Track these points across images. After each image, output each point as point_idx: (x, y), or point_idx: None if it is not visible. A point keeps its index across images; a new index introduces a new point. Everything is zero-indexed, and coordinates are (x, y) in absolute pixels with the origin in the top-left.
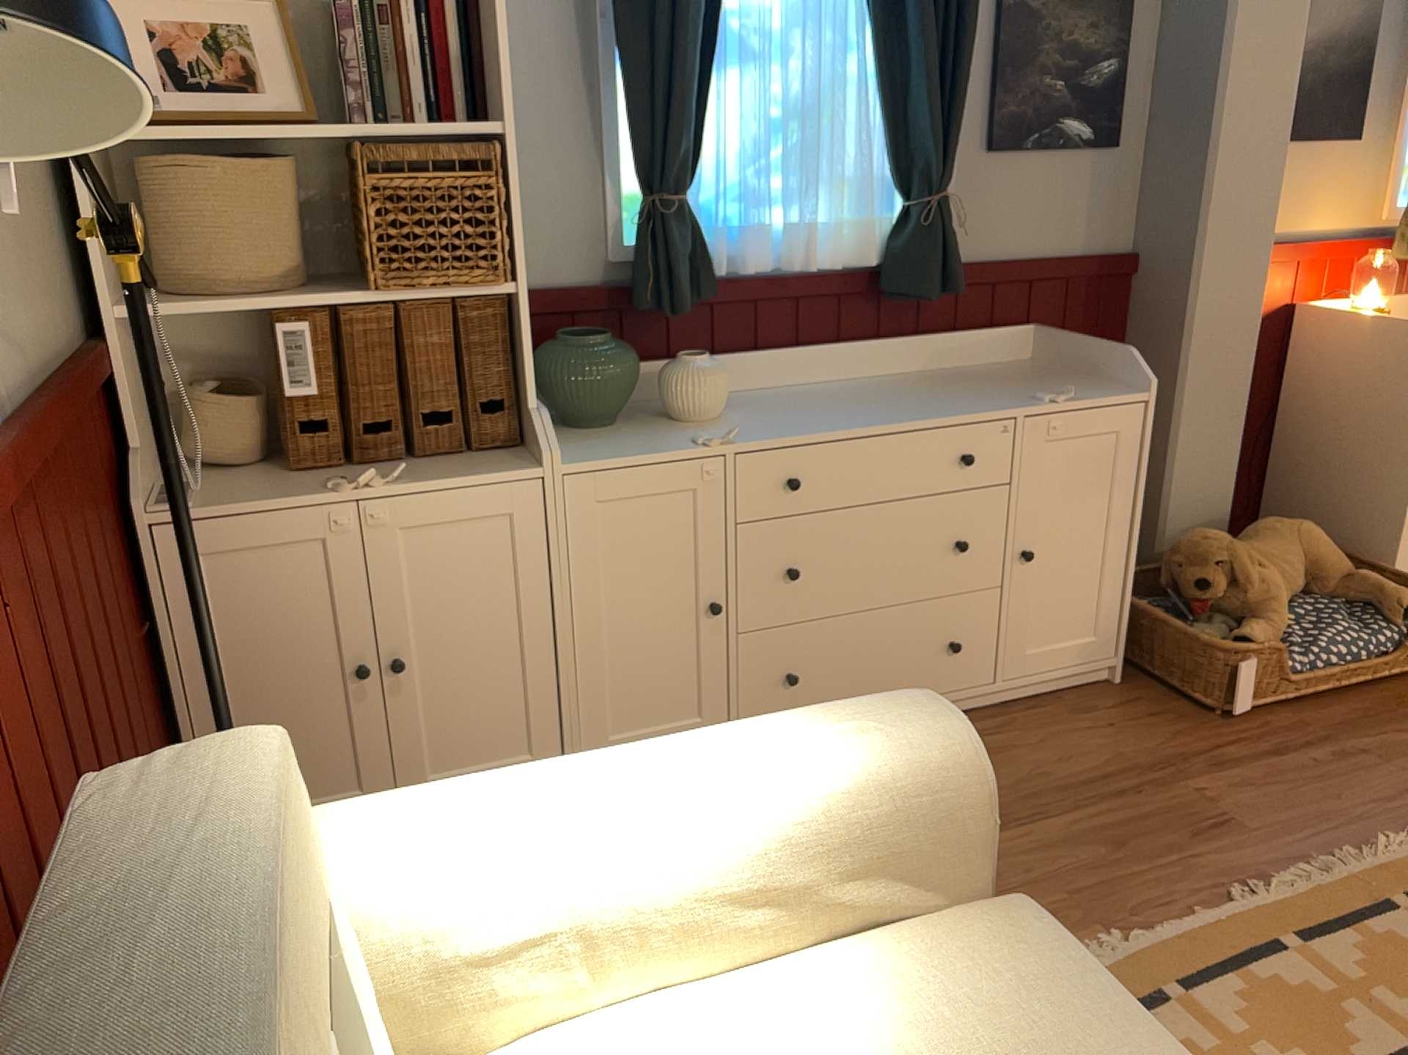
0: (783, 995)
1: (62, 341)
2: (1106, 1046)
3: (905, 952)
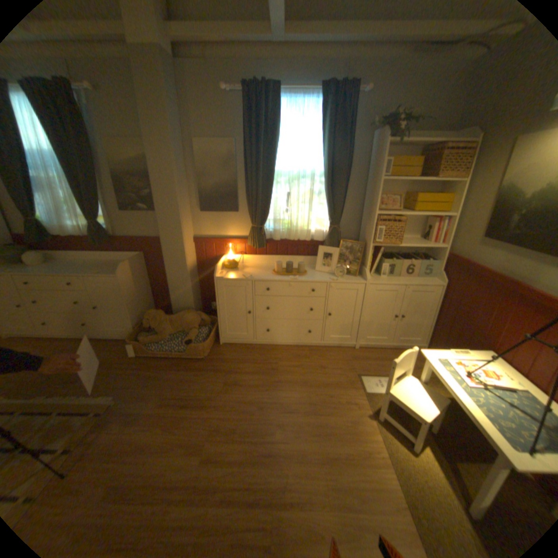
0: None
1: None
2: None
3: None
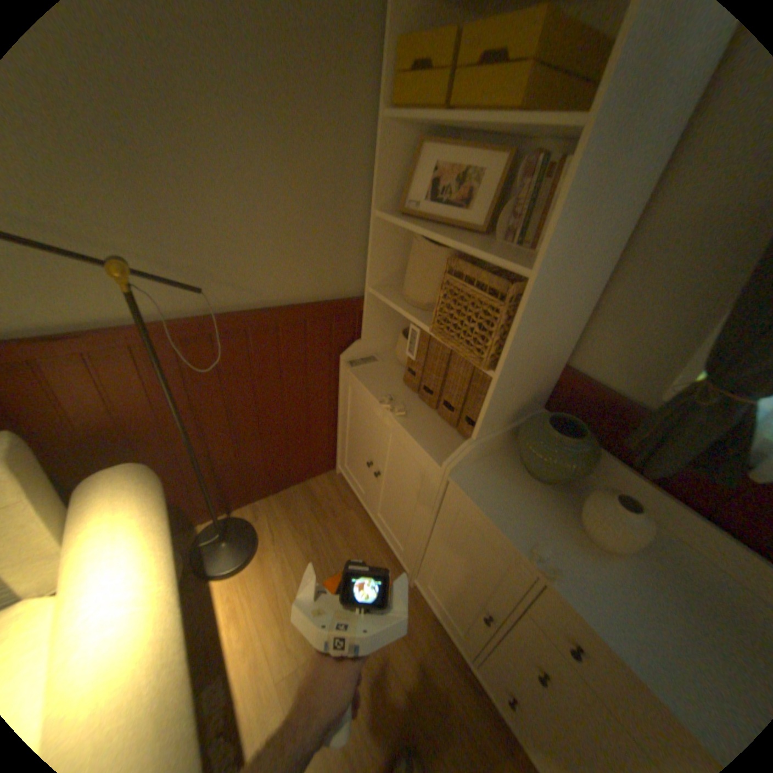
0: None
1: (330, 293)
2: None
3: None
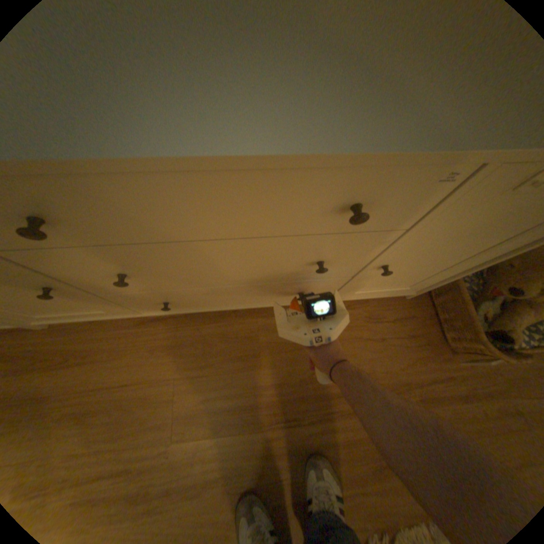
0: None
1: None
2: None
3: None
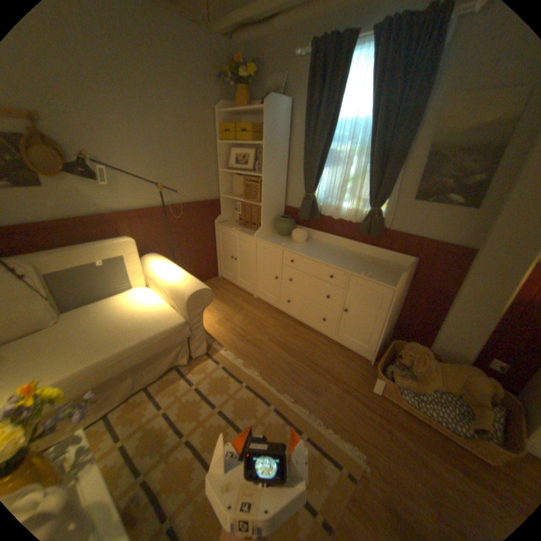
0: (158, 302)
1: (208, 197)
2: (148, 329)
3: (168, 310)
